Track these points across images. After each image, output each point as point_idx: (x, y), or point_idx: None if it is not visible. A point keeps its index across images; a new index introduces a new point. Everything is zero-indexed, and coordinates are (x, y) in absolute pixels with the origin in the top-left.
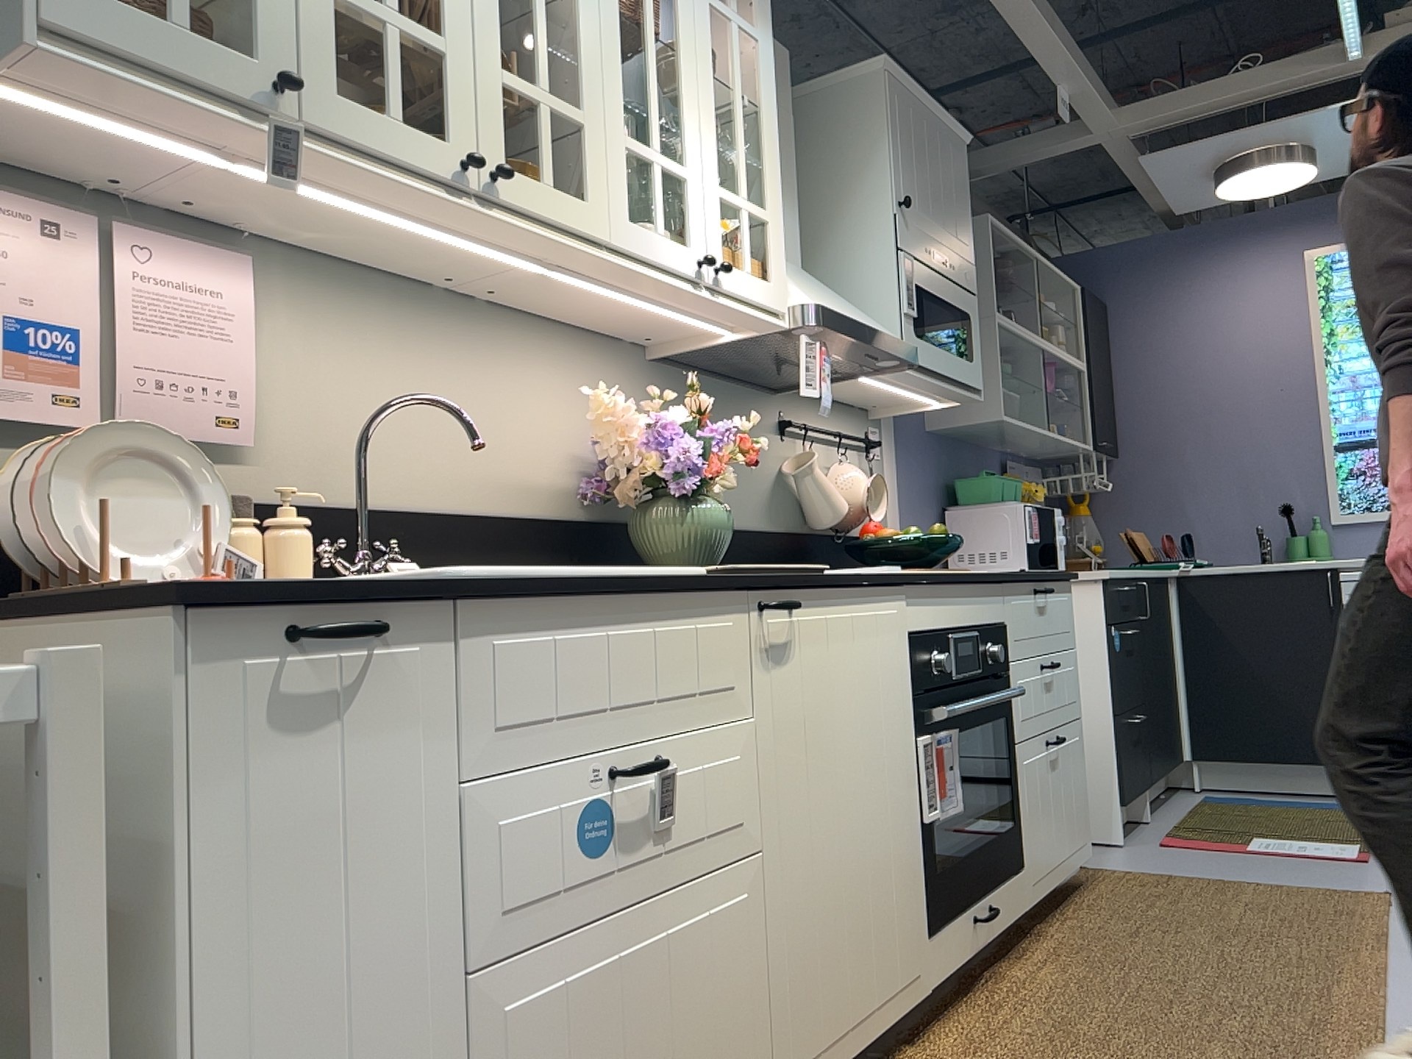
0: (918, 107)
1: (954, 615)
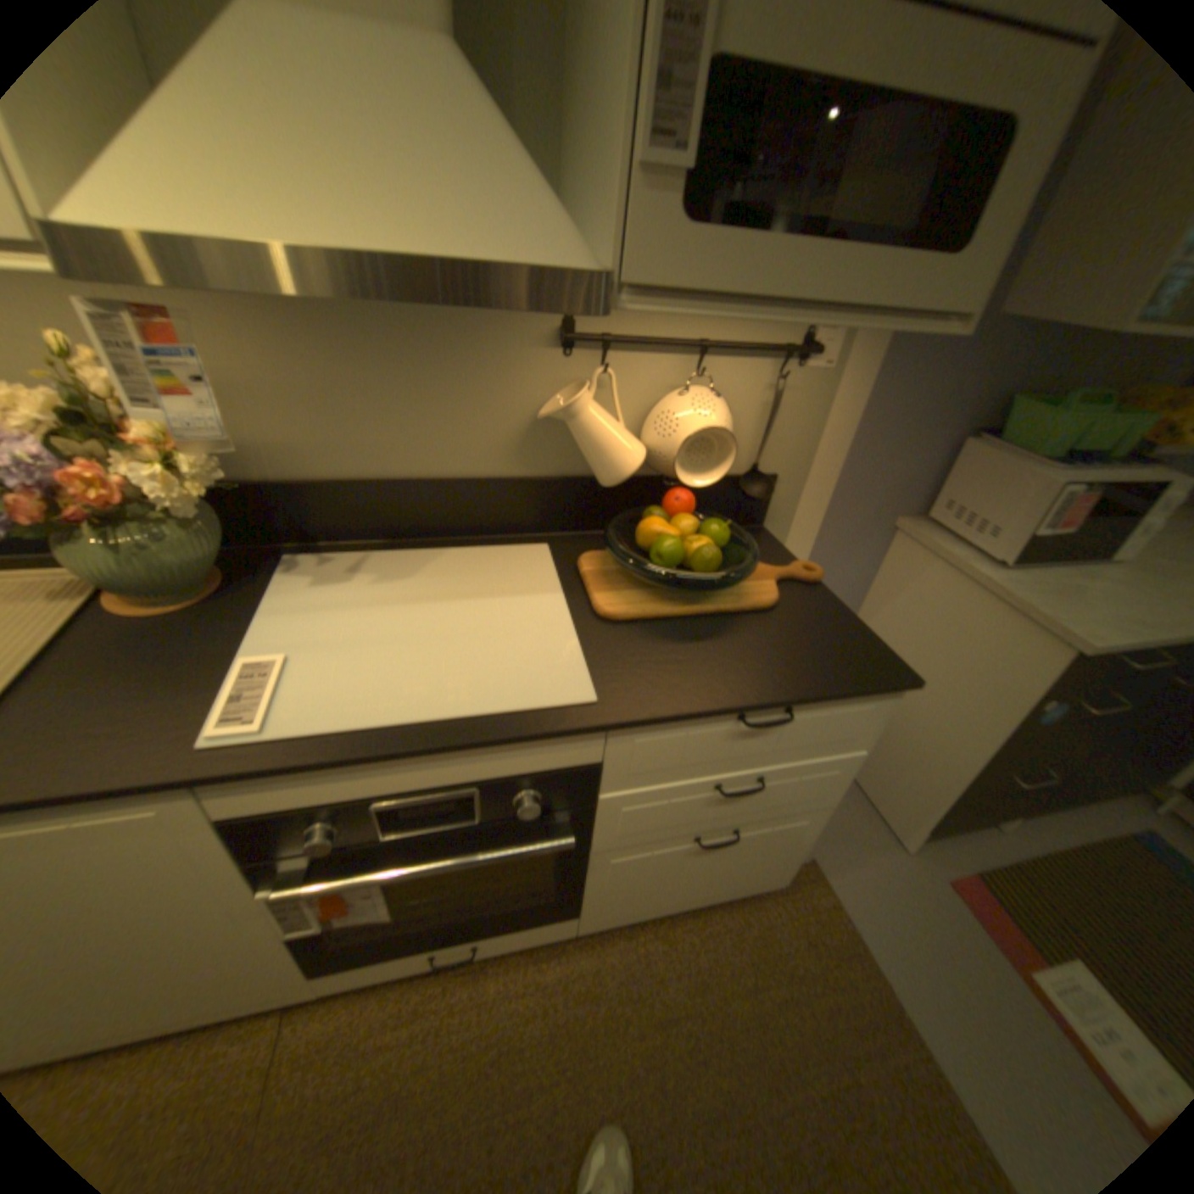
0: None
1: (387, 785)
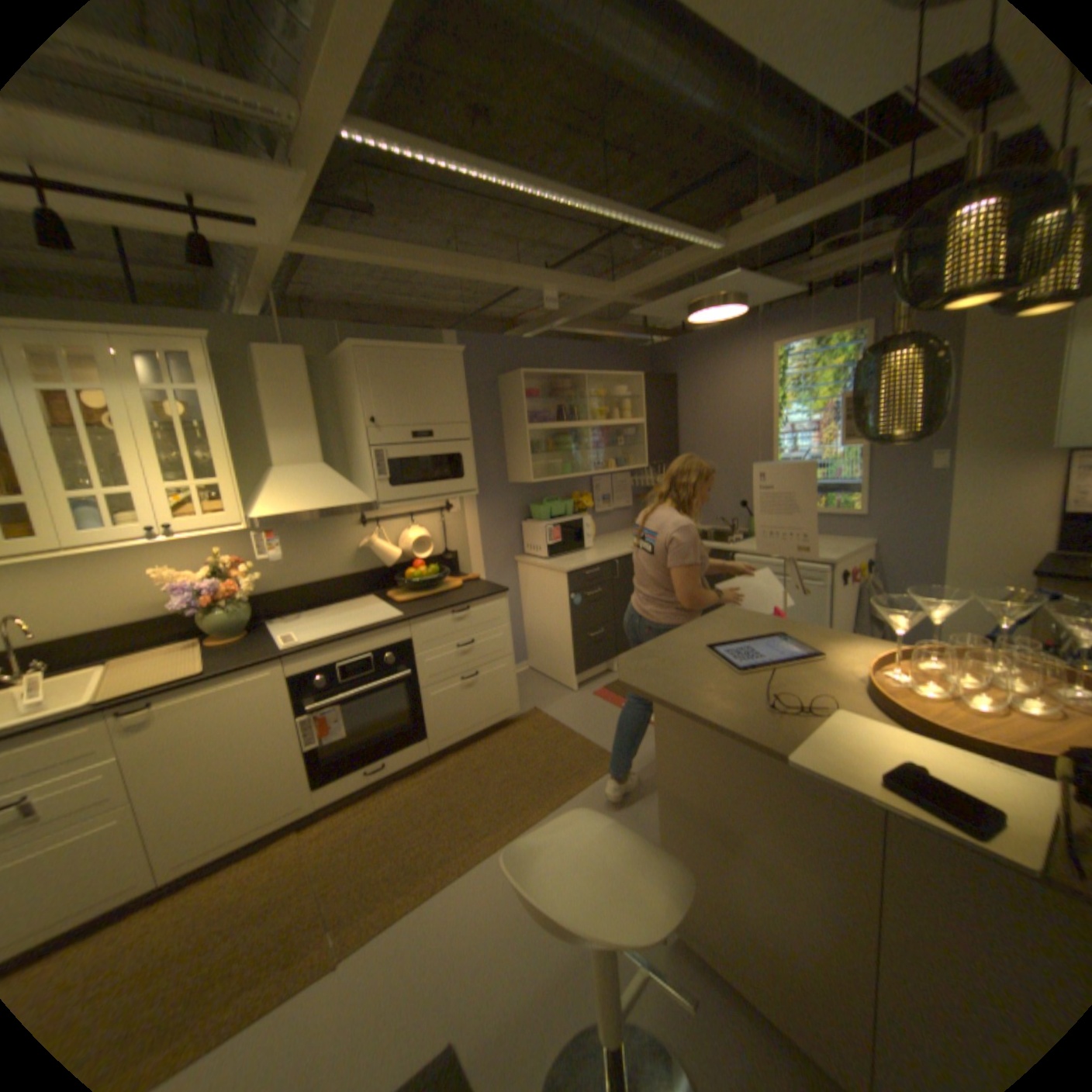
0: (394, 353)
1: (342, 654)
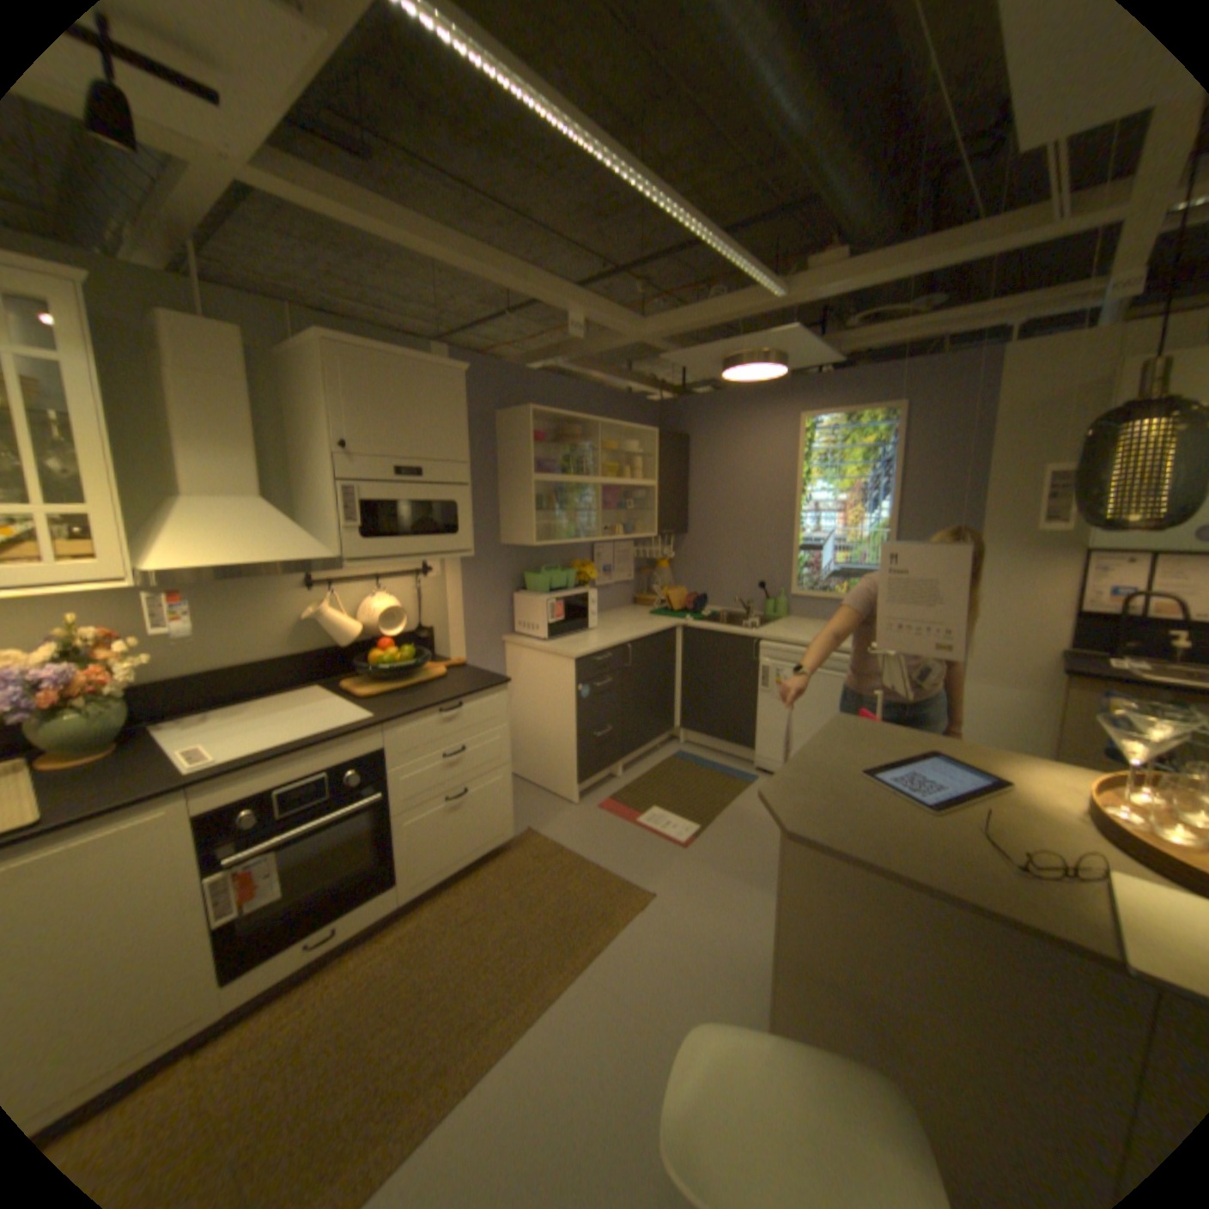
0: (377, 357)
1: (282, 776)
